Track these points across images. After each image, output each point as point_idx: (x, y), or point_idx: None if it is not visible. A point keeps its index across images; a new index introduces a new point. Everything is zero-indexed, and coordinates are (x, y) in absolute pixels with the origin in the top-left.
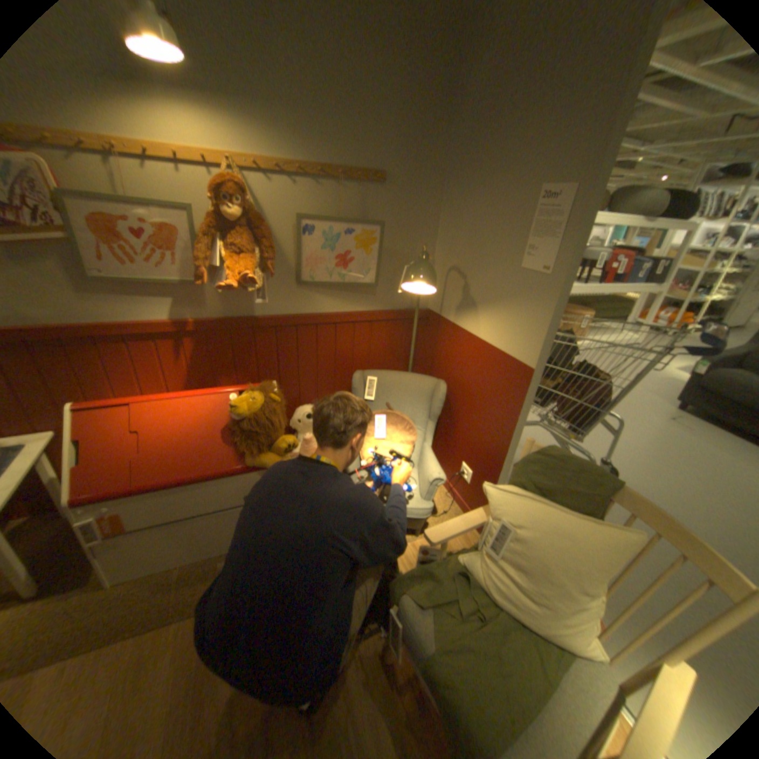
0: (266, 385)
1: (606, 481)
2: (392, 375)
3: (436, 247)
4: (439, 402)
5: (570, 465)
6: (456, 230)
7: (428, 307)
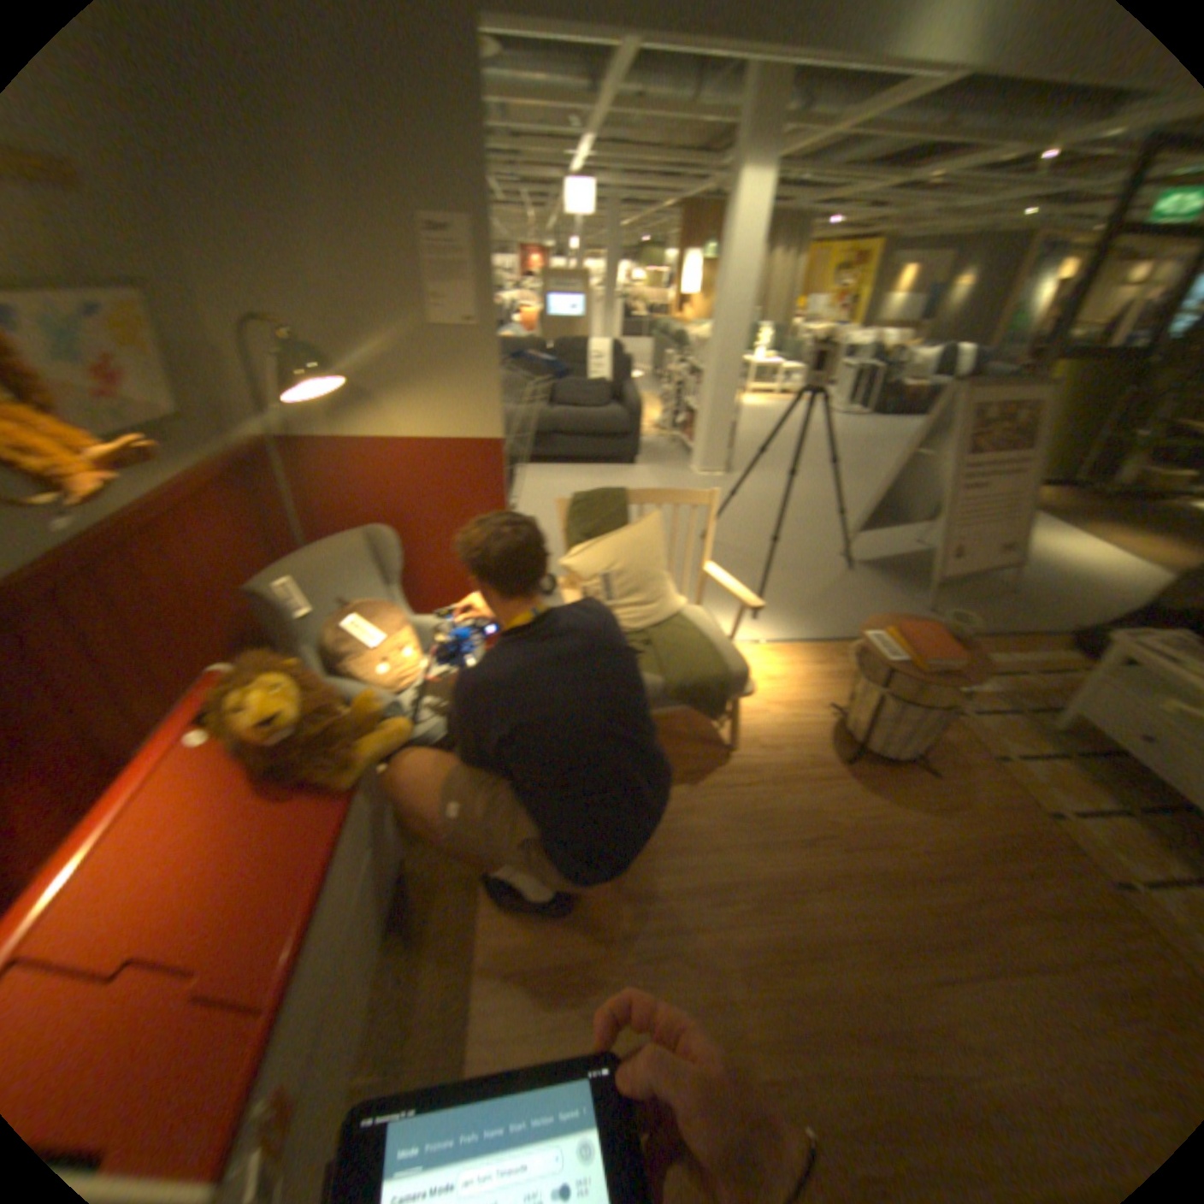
0: (251, 660)
1: (620, 493)
2: (300, 559)
3: (212, 317)
4: (398, 549)
5: (597, 499)
6: (257, 282)
7: (248, 431)
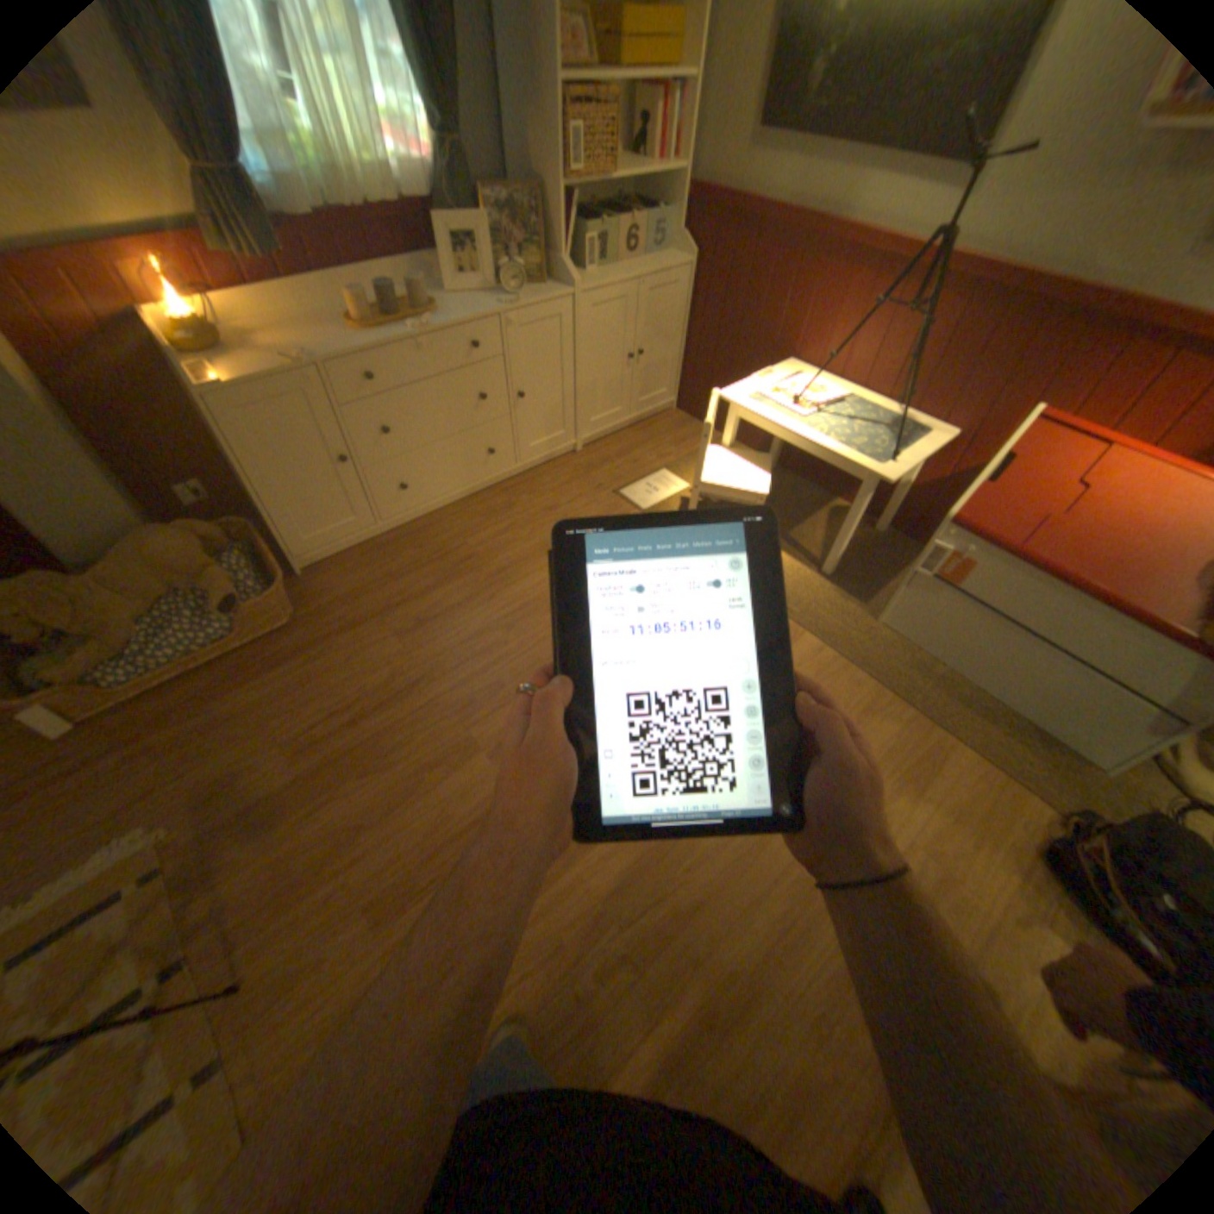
0: None
1: None
2: None
3: None
4: None
5: None
6: None
7: None
